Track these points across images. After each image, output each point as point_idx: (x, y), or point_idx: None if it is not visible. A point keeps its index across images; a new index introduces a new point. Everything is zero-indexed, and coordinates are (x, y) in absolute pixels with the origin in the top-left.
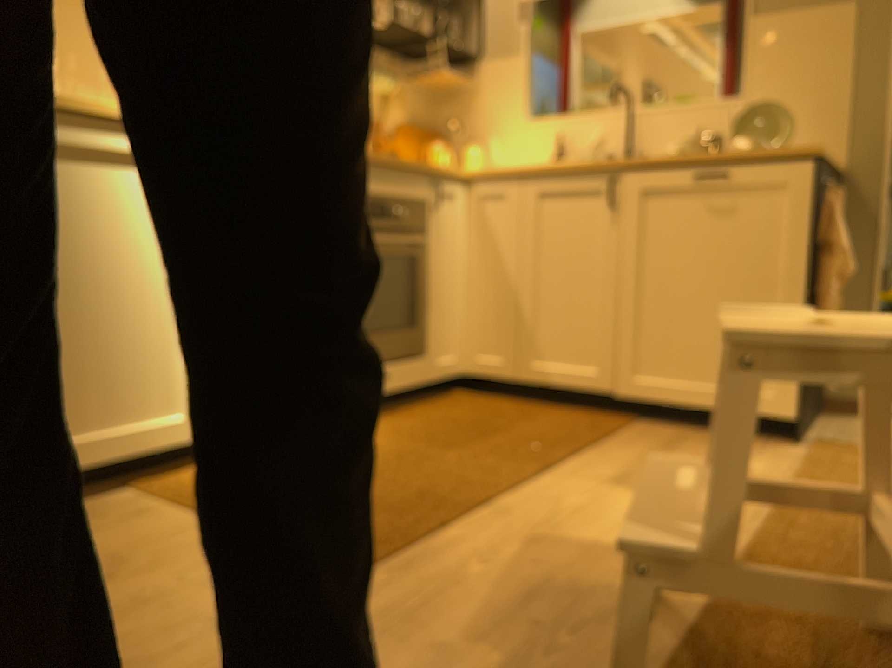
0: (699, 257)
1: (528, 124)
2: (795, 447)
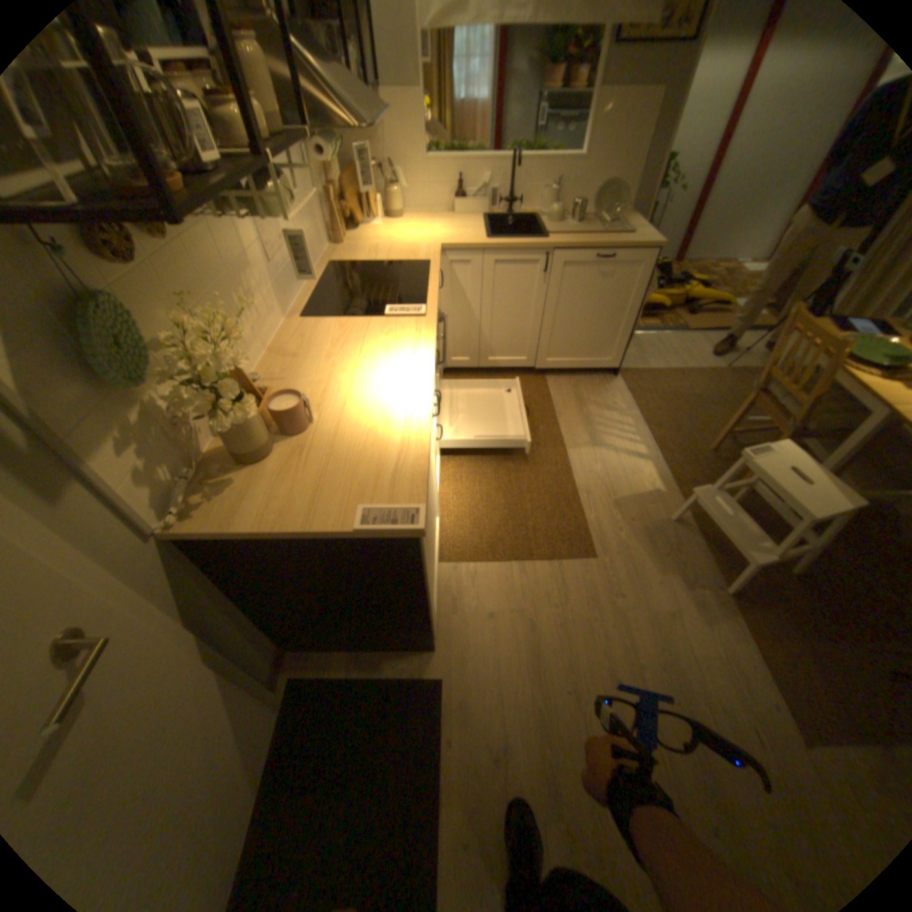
0: (590, 298)
1: (430, 157)
2: (618, 380)
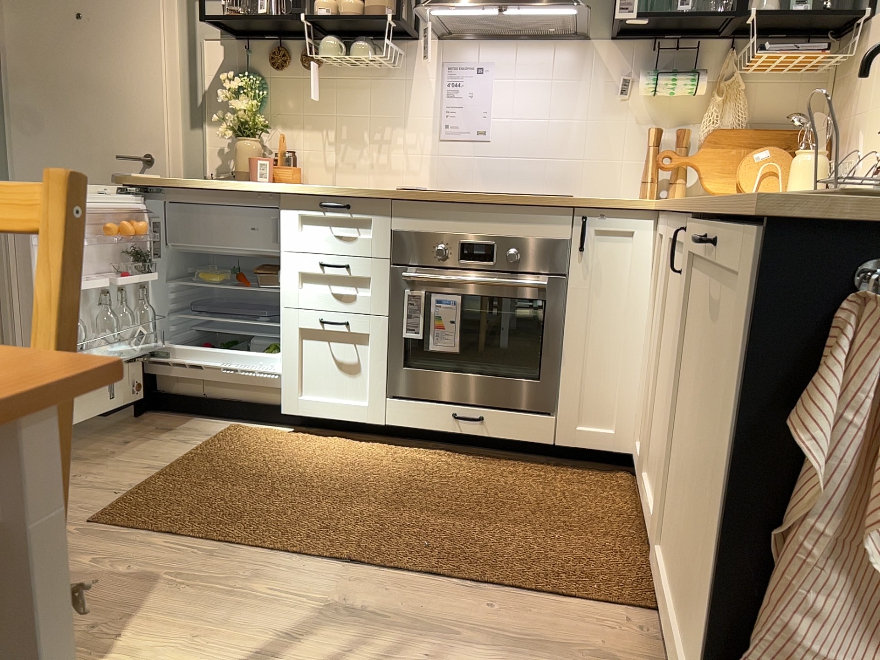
0: (705, 393)
1: None
2: None
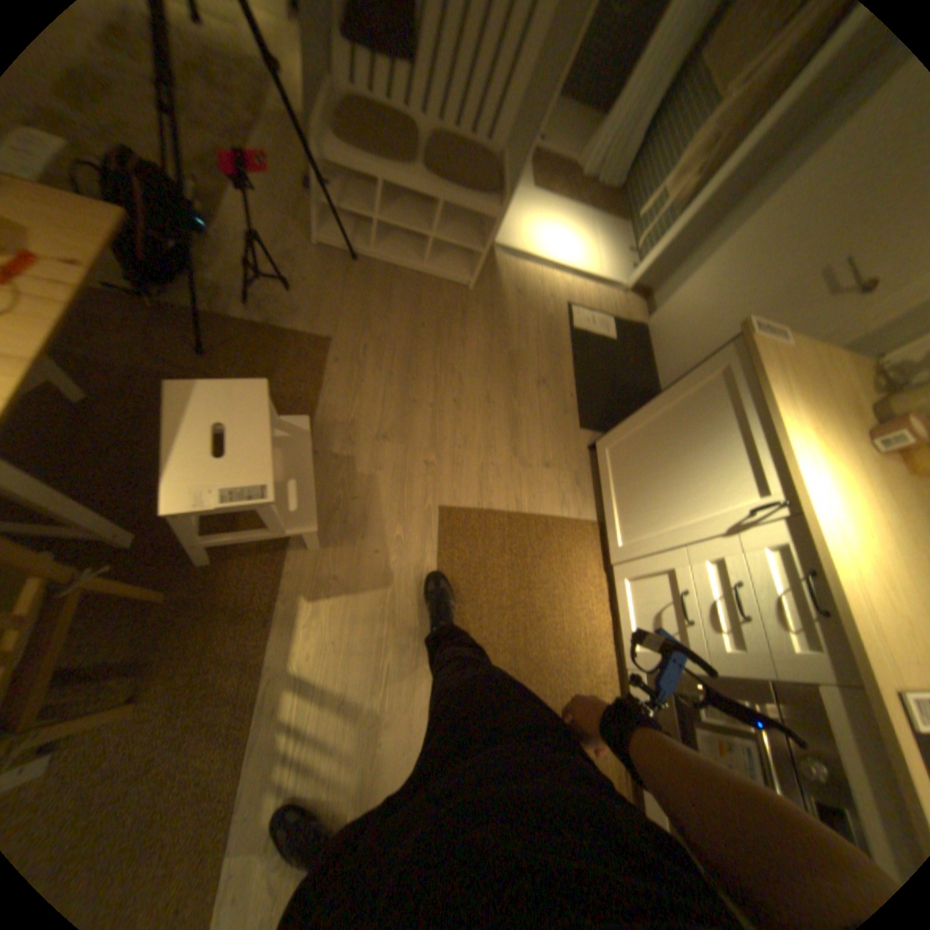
0: None
1: None
2: None
